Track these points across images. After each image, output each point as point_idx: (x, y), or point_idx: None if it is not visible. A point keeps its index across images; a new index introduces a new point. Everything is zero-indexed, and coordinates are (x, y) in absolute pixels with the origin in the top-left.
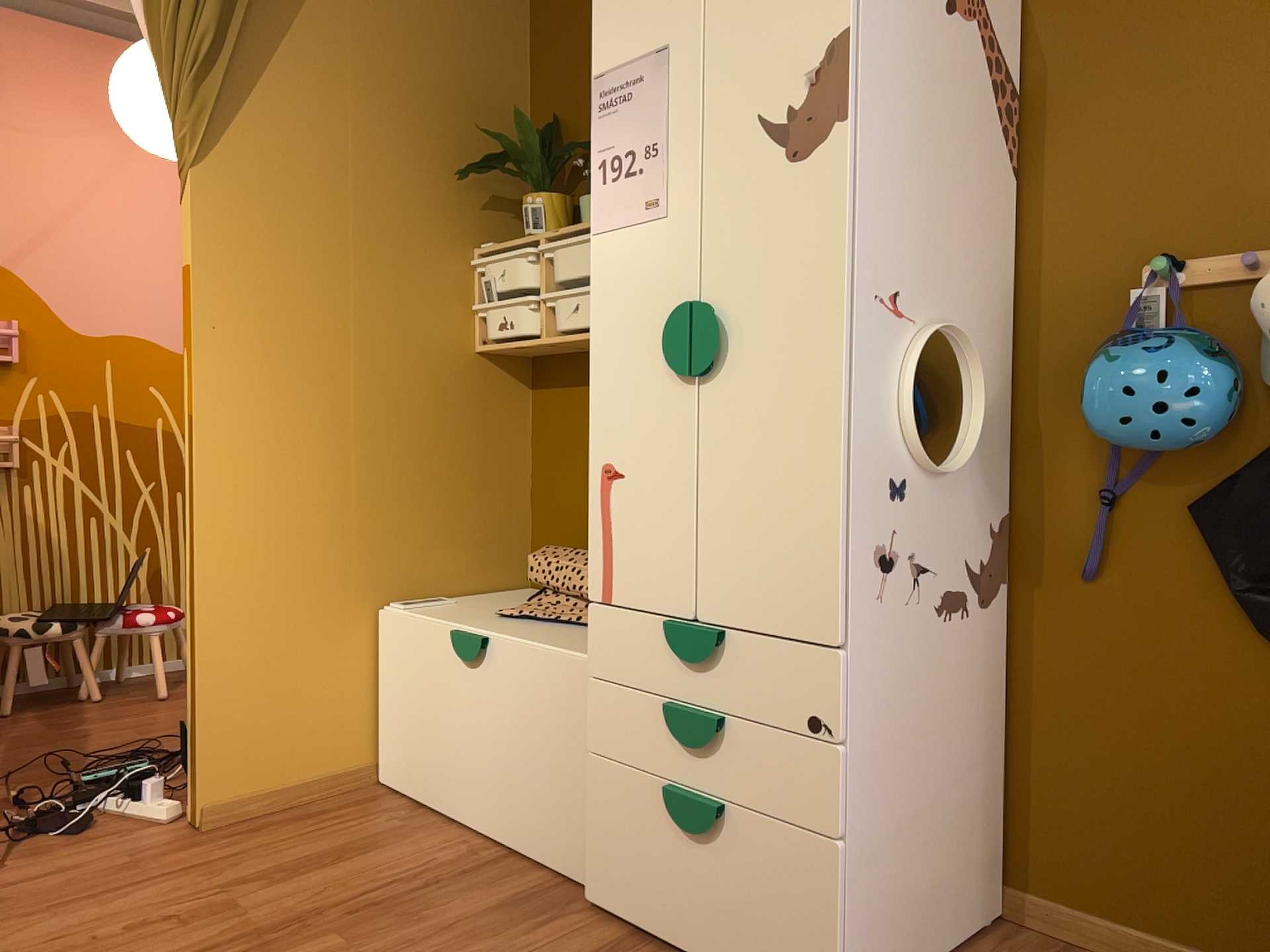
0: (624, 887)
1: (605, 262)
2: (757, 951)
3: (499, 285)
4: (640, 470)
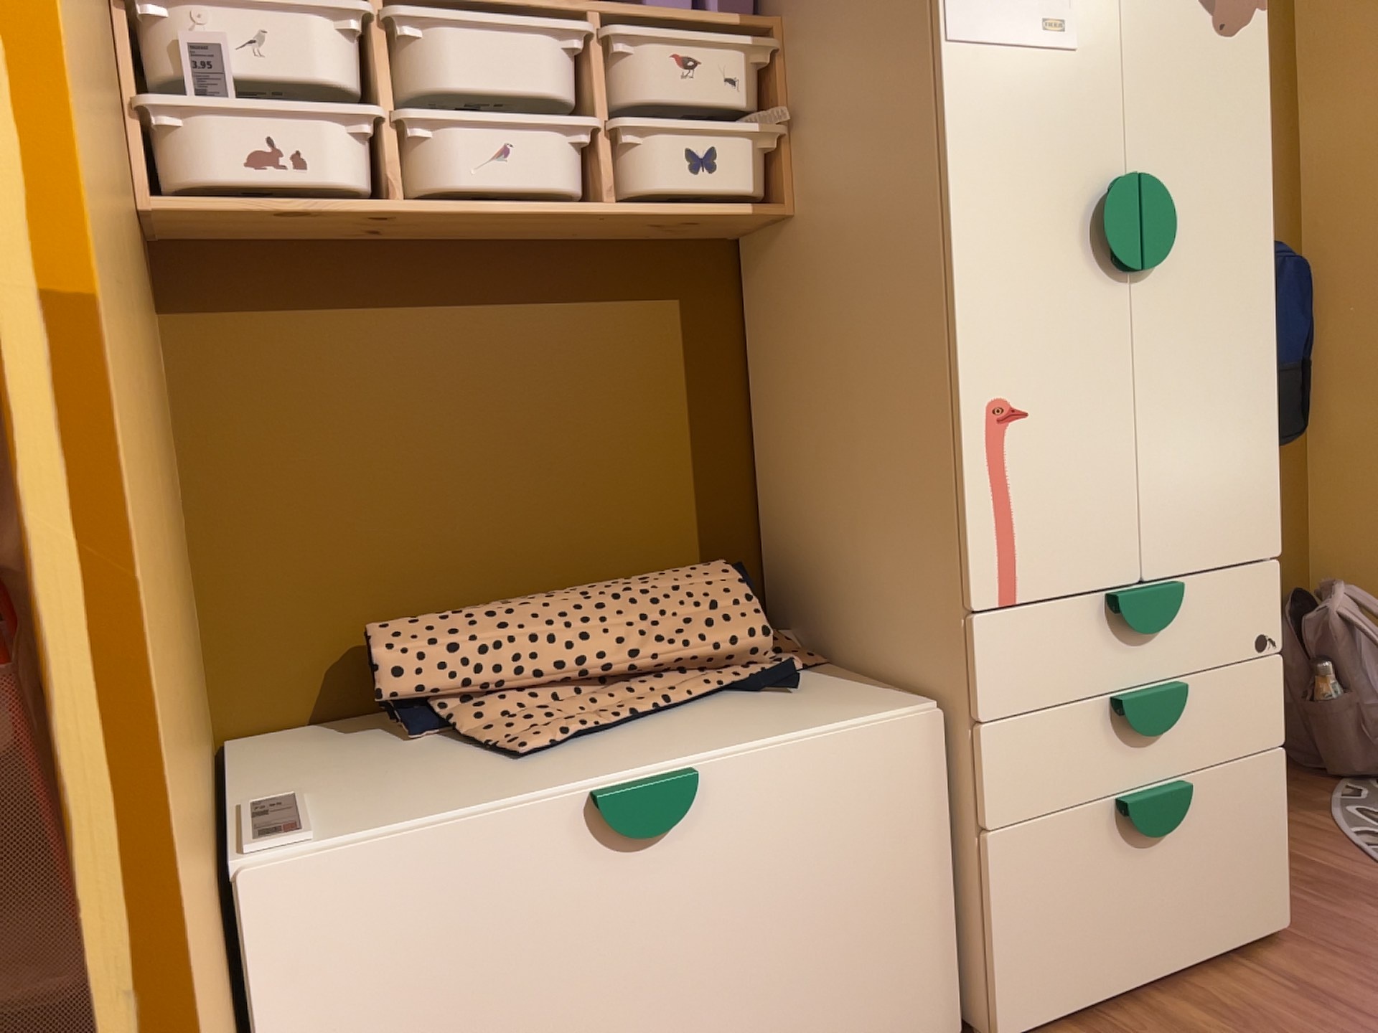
0: (1062, 973)
1: (977, 94)
2: (1221, 910)
3: (233, 67)
4: (1057, 403)
